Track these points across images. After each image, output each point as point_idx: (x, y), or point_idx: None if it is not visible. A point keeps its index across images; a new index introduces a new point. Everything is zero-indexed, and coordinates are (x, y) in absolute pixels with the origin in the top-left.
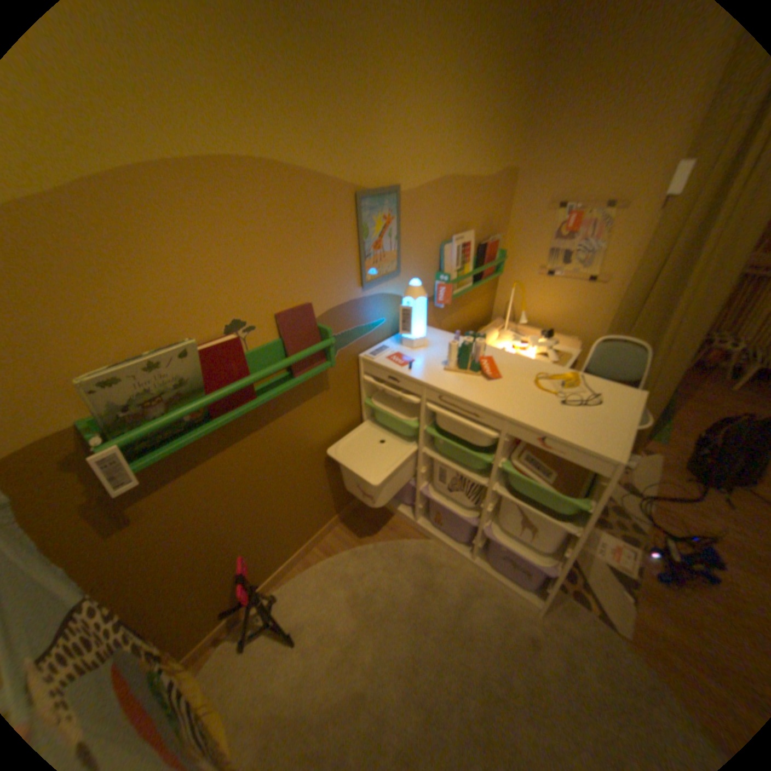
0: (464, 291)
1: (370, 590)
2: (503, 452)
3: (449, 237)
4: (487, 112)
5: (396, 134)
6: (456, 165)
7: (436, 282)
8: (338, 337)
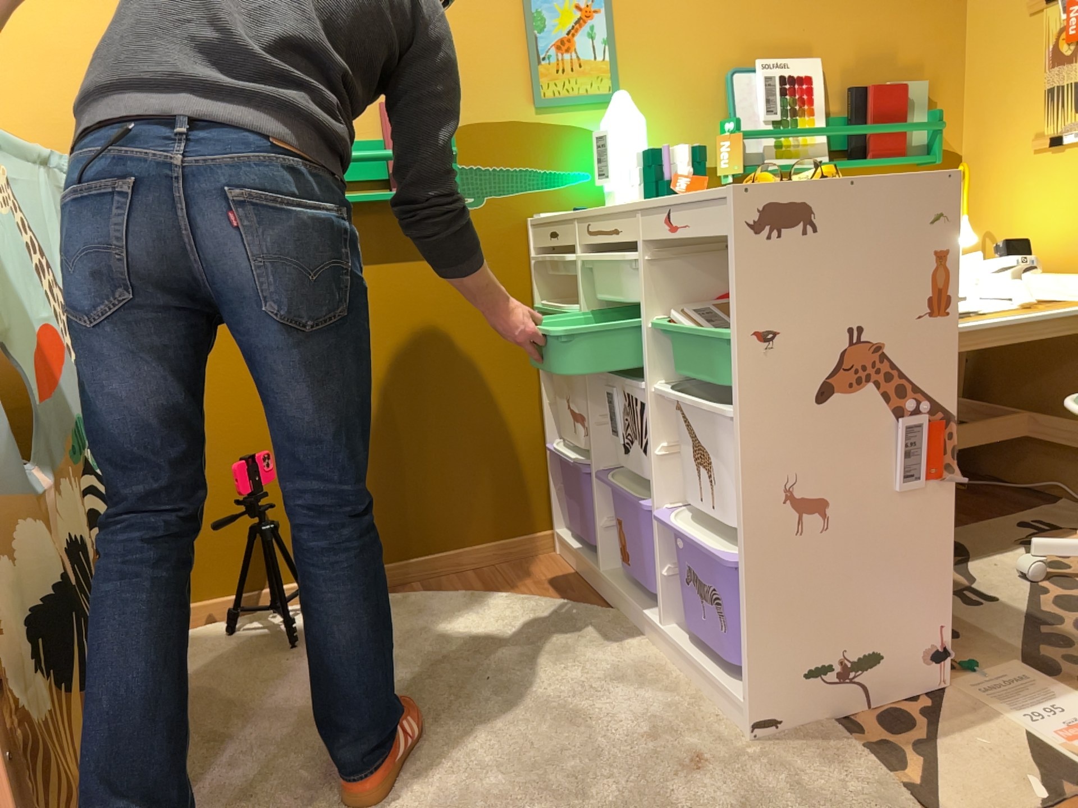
0: (794, 165)
1: (451, 632)
2: (660, 299)
3: (749, 63)
4: None
5: None
6: None
7: (718, 139)
8: (486, 172)
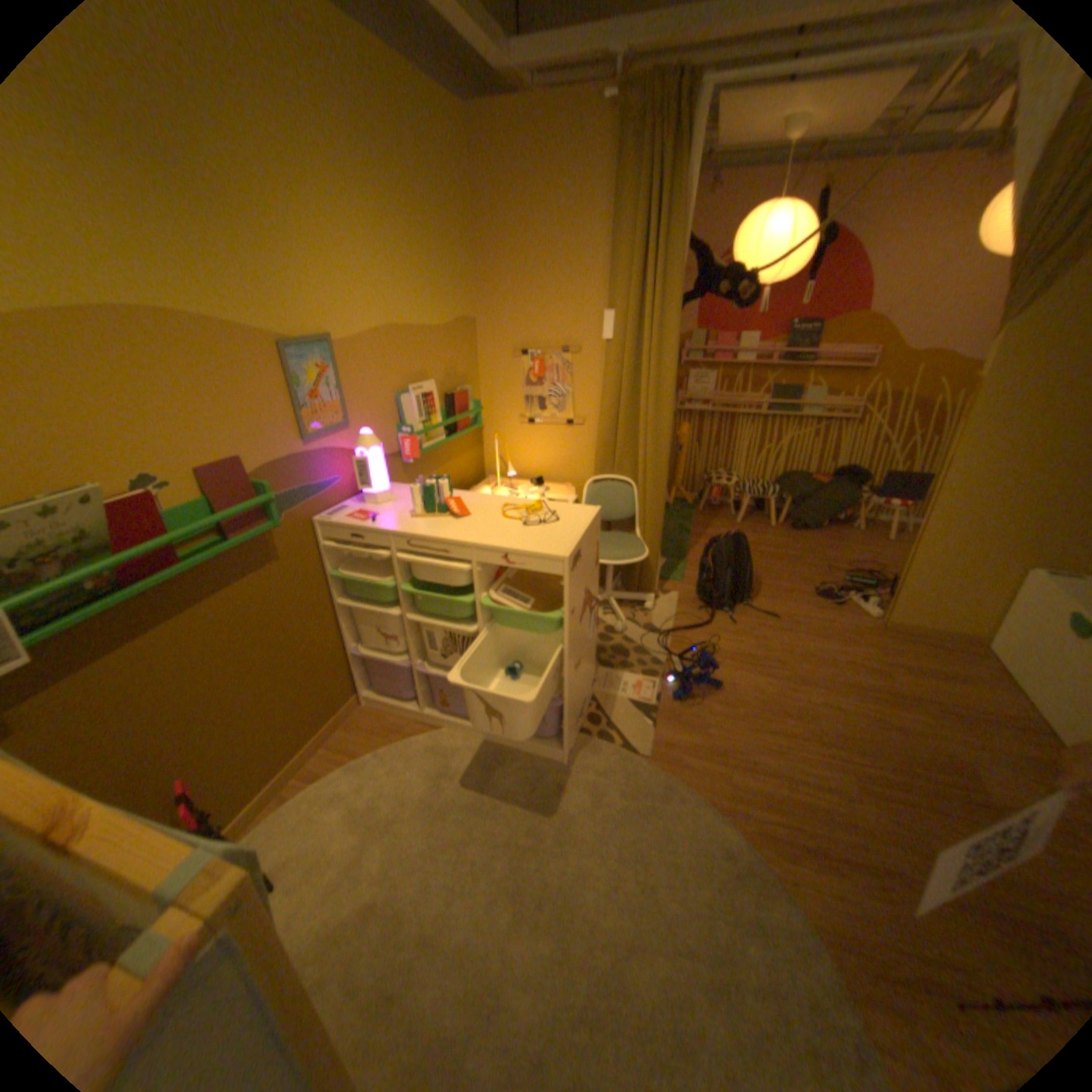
0: (435, 445)
1: (370, 801)
2: (481, 586)
3: (404, 388)
4: (420, 266)
5: (315, 287)
6: (394, 316)
7: (398, 437)
8: (281, 497)
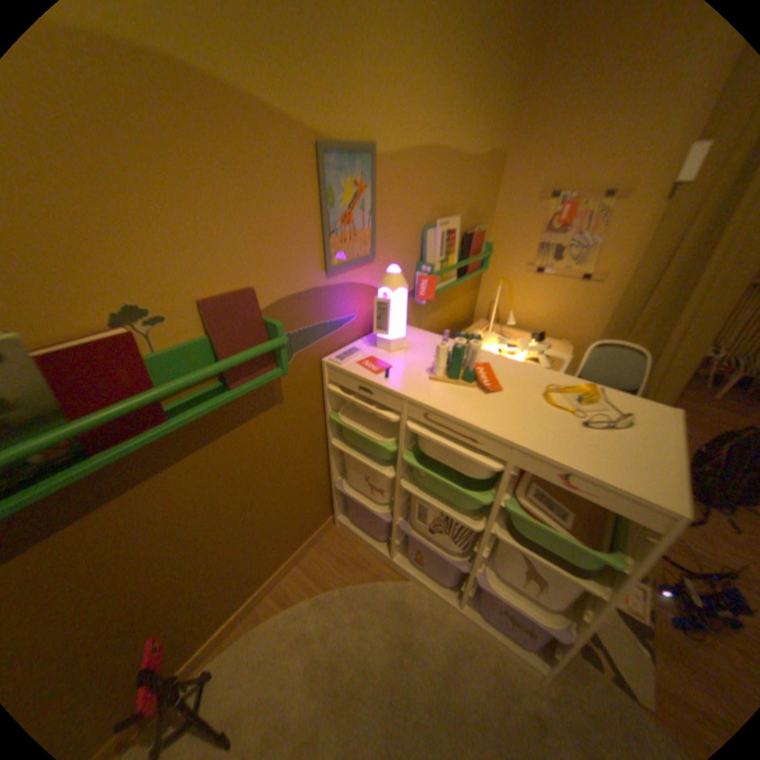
0: (448, 286)
1: (334, 655)
2: (507, 486)
3: (433, 220)
4: (479, 74)
5: (372, 70)
6: (442, 132)
7: (417, 274)
8: (294, 335)
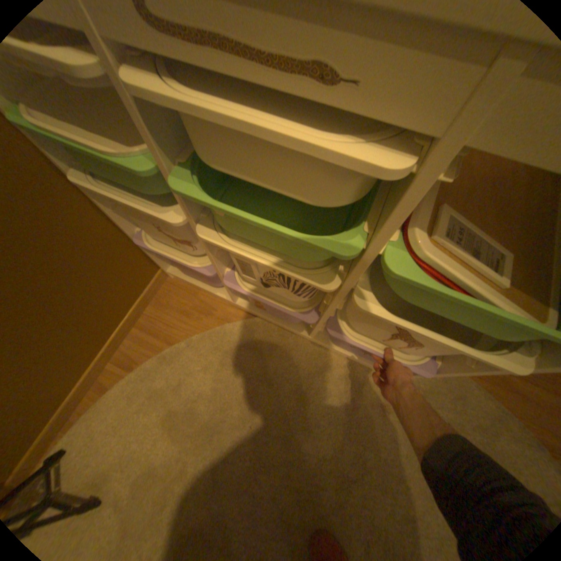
0: None
1: (189, 401)
2: (397, 211)
3: None
4: None
5: None
6: None
7: None
8: None
